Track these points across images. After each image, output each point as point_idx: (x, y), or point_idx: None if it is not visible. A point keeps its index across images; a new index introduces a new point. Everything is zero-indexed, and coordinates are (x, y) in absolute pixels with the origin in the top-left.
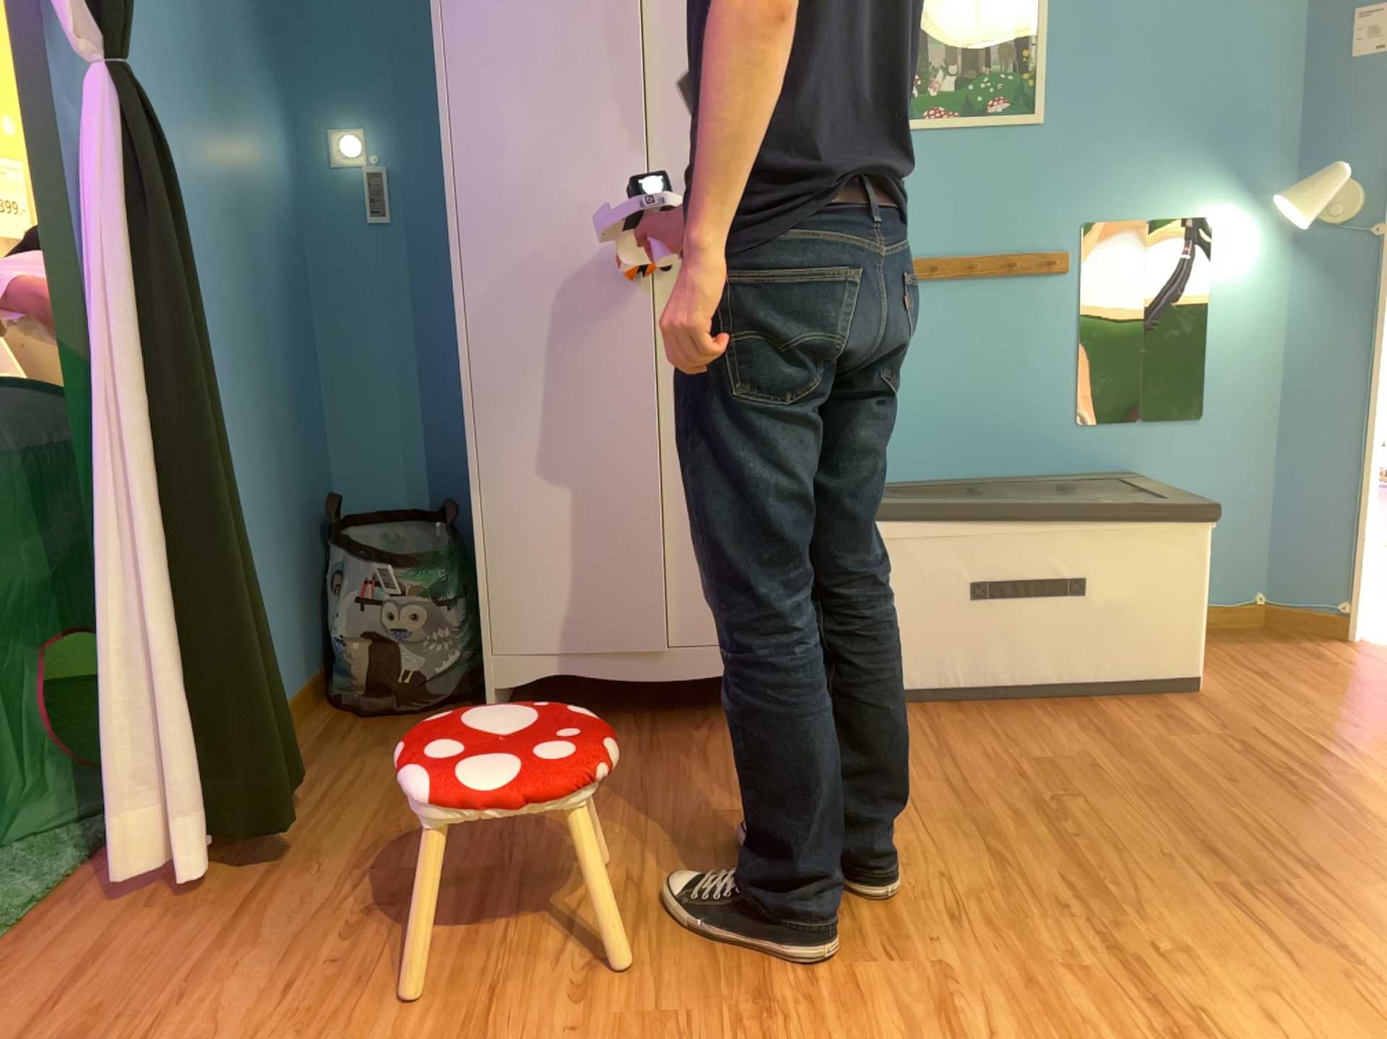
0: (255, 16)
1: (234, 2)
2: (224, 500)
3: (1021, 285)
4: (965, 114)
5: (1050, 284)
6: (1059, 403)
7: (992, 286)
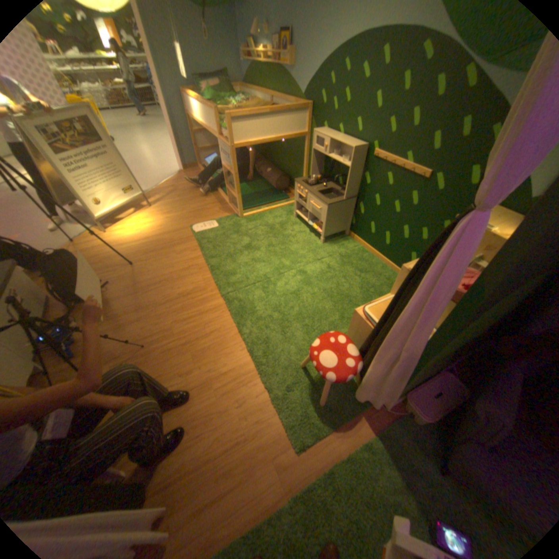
0: None
1: None
2: None
3: None
4: None
5: None
6: None
7: None
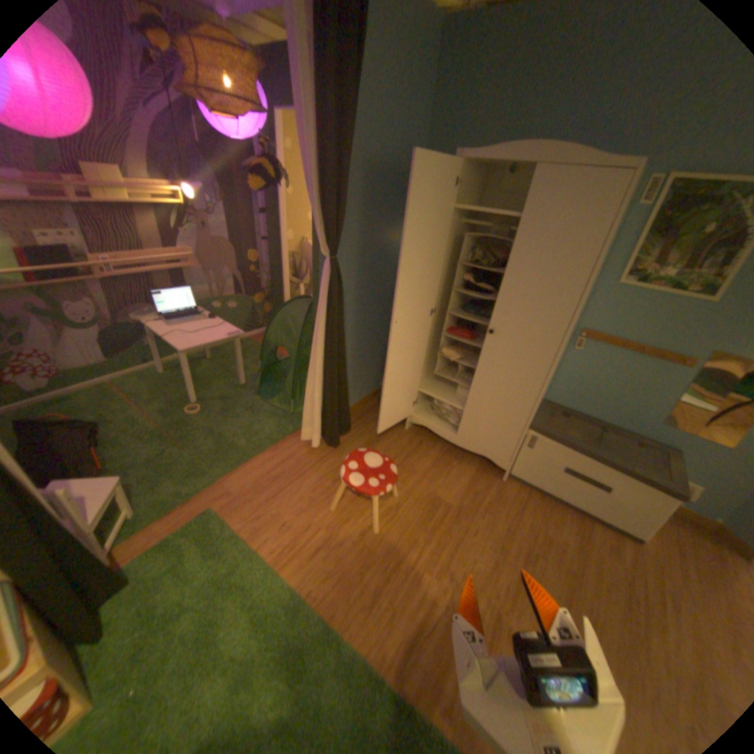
0: (404, 199)
1: (395, 199)
2: (341, 370)
3: (666, 364)
4: (676, 287)
5: (682, 368)
6: (661, 413)
7: (652, 359)
